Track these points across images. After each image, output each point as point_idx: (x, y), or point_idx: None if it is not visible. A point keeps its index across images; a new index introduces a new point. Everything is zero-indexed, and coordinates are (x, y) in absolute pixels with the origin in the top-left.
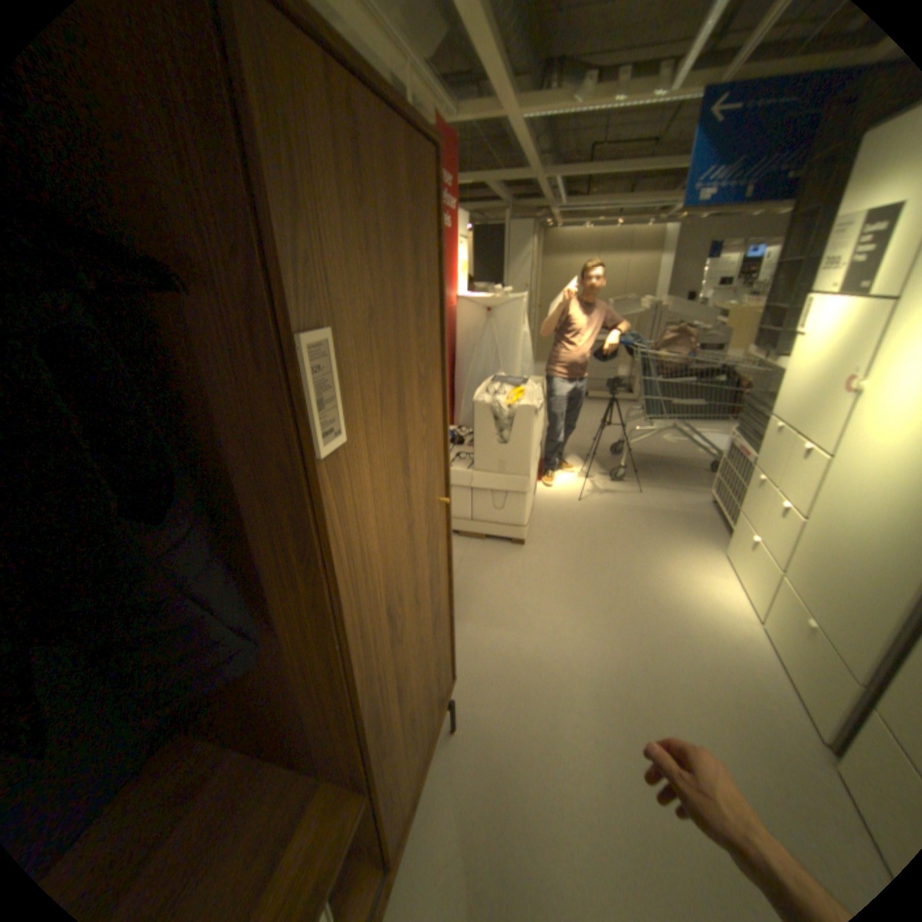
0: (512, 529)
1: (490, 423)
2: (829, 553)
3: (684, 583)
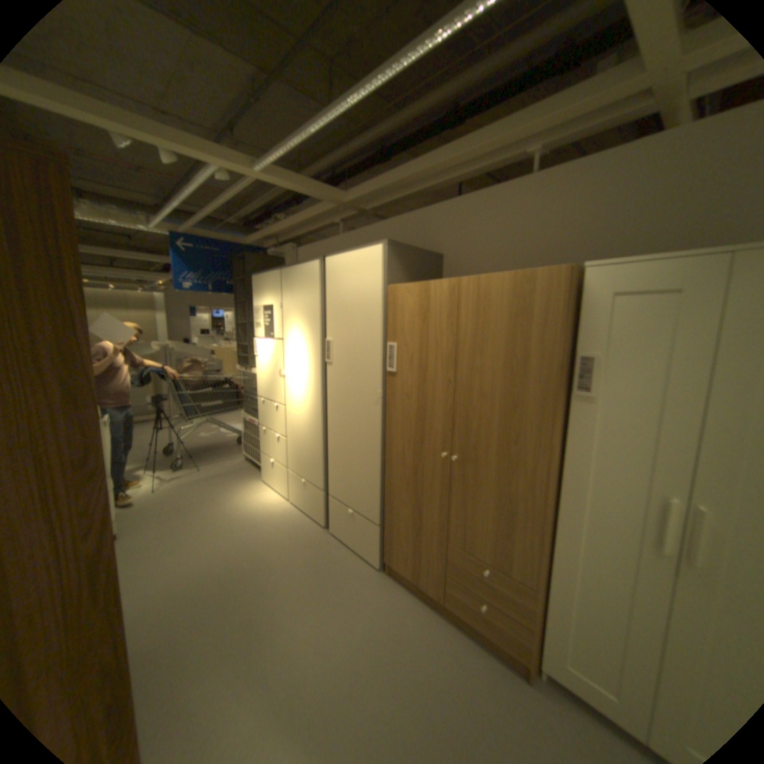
0: None
1: None
2: (298, 448)
3: (245, 505)
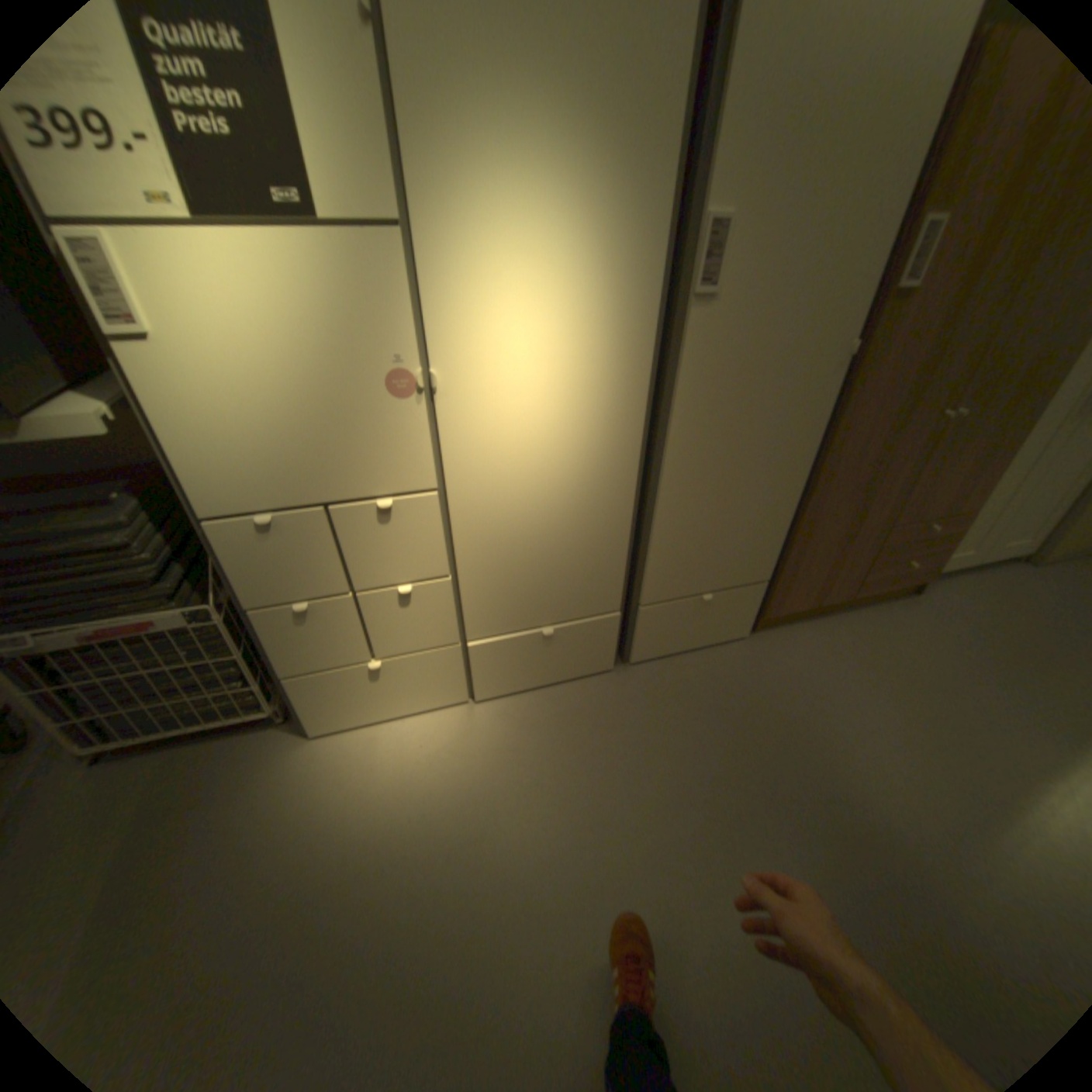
0: None
1: None
2: (513, 574)
3: (406, 803)
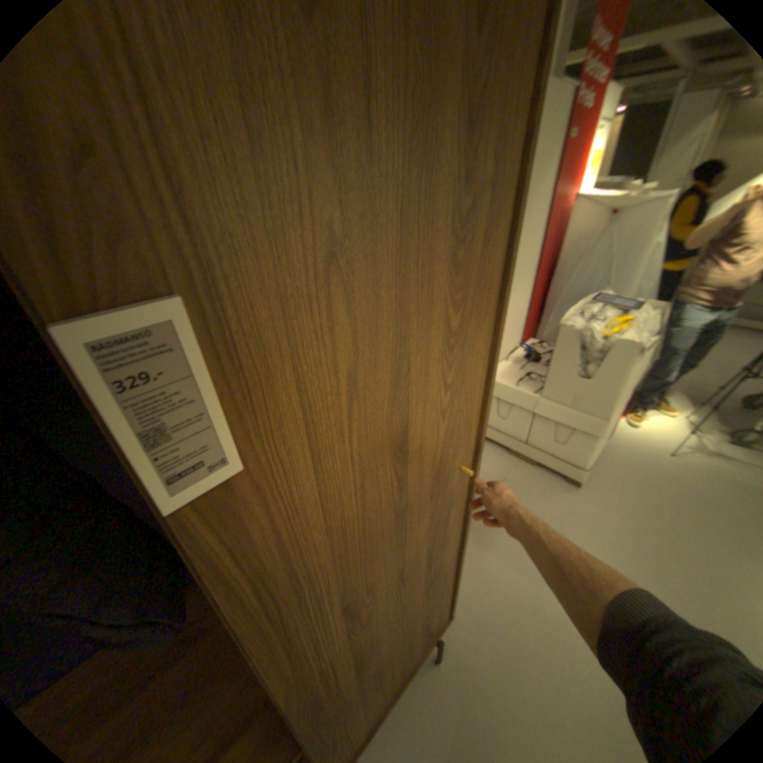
0: (570, 469)
1: (575, 352)
2: None
3: None
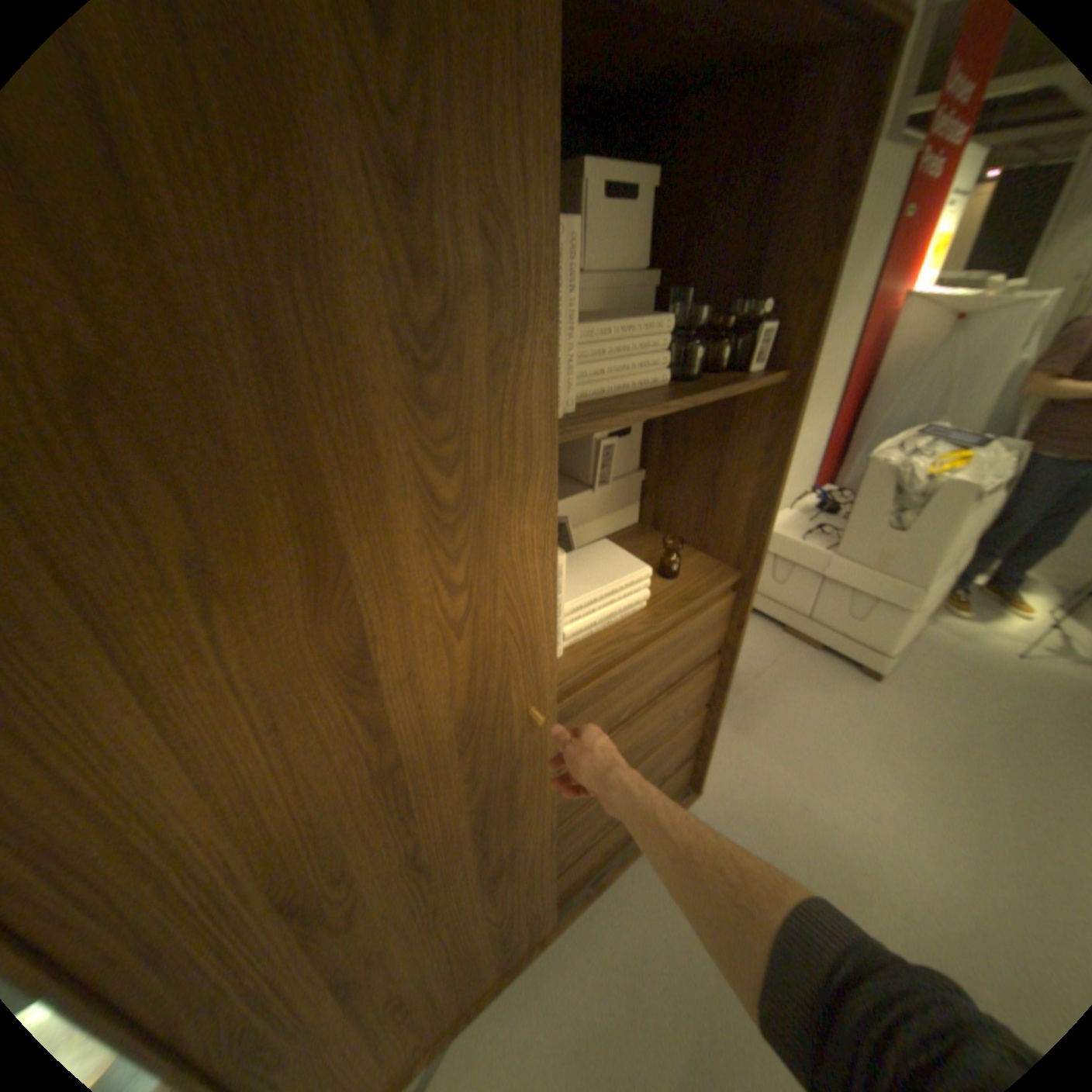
0: (869, 654)
1: (888, 494)
2: None
3: None
